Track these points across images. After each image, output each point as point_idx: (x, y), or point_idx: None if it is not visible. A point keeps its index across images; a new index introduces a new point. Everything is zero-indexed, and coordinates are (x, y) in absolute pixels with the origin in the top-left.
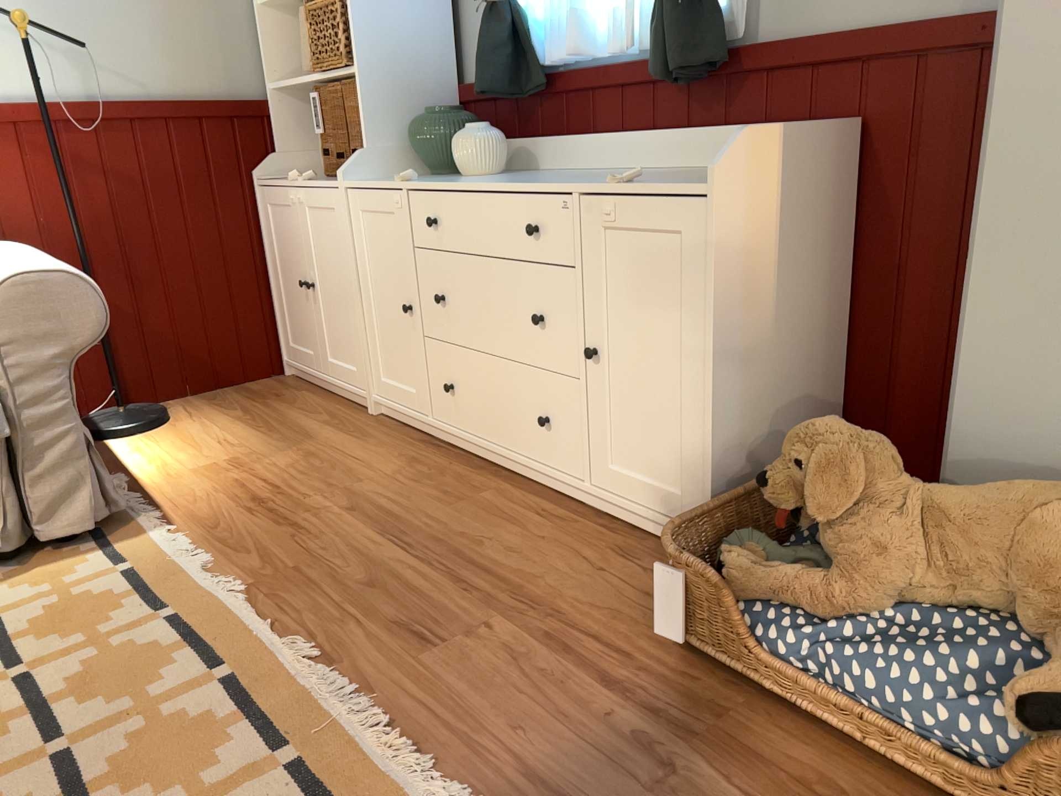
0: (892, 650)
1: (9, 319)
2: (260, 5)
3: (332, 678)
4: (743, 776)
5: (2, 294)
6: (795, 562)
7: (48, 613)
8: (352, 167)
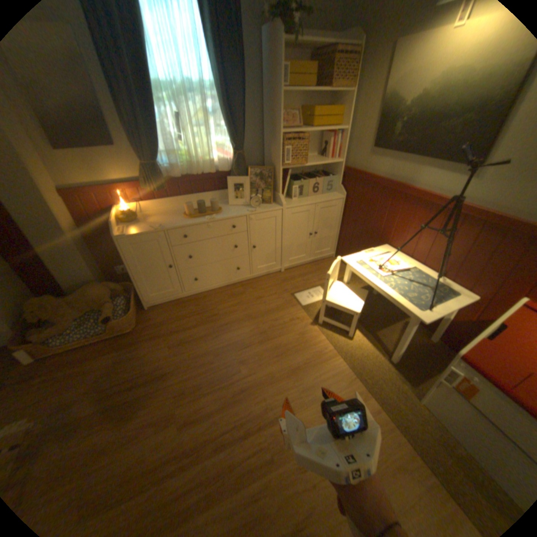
0: (77, 330)
1: None
2: None
3: None
4: (66, 368)
5: None
6: (46, 329)
7: None
8: None
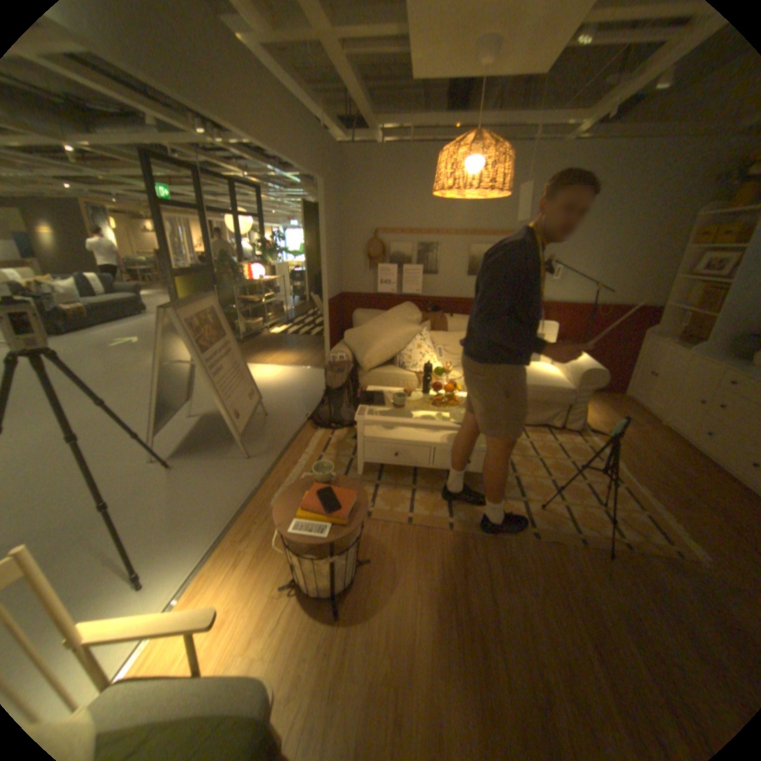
0: None
1: (585, 378)
2: (678, 275)
3: (657, 503)
4: None
5: (586, 372)
6: None
7: (572, 449)
8: (699, 347)
